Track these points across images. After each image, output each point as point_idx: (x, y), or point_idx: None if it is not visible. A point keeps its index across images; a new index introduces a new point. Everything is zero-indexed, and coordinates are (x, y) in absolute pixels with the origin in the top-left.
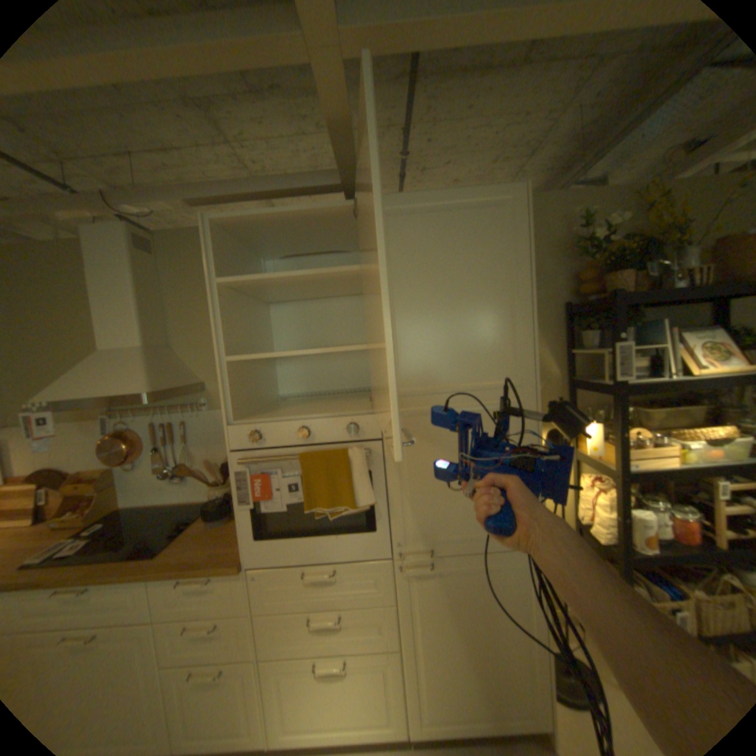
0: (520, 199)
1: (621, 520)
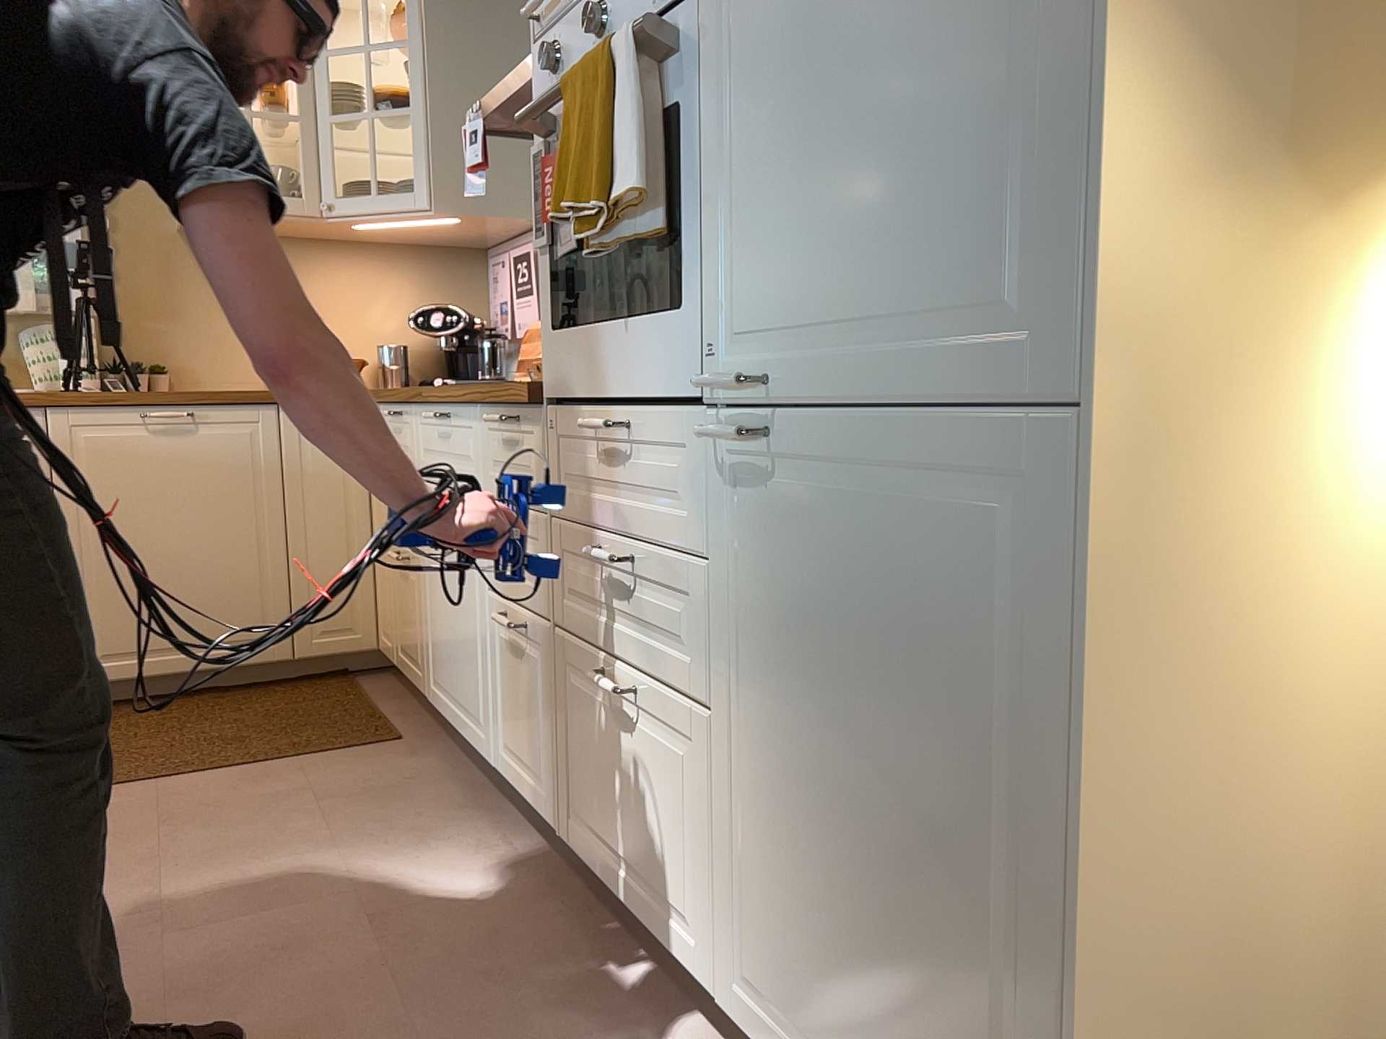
0: None
1: None
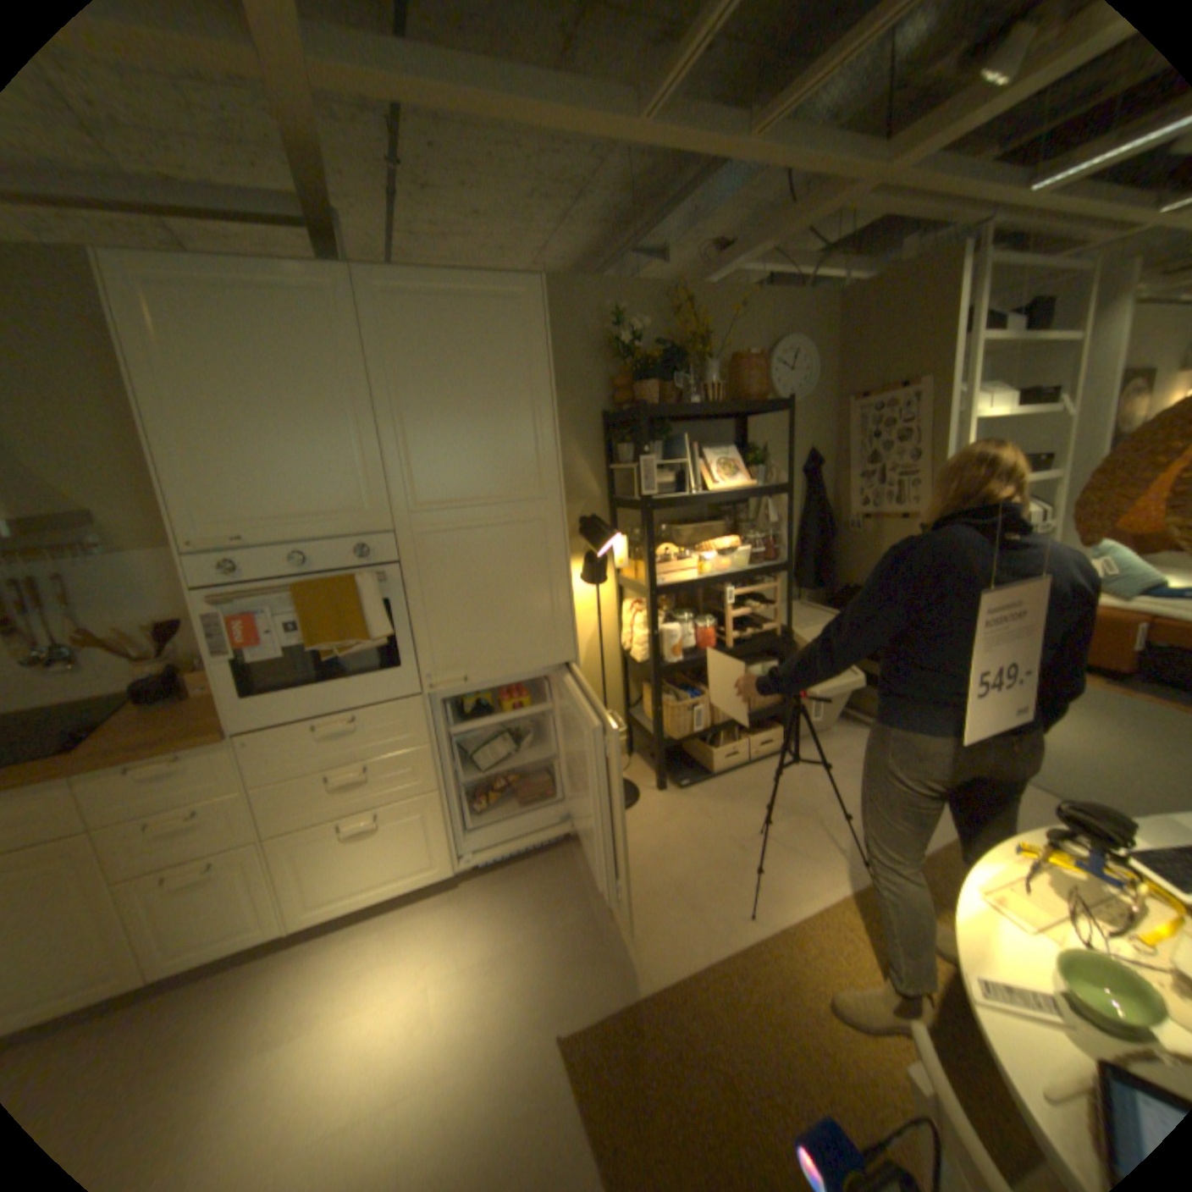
0: (536, 296)
1: (652, 635)
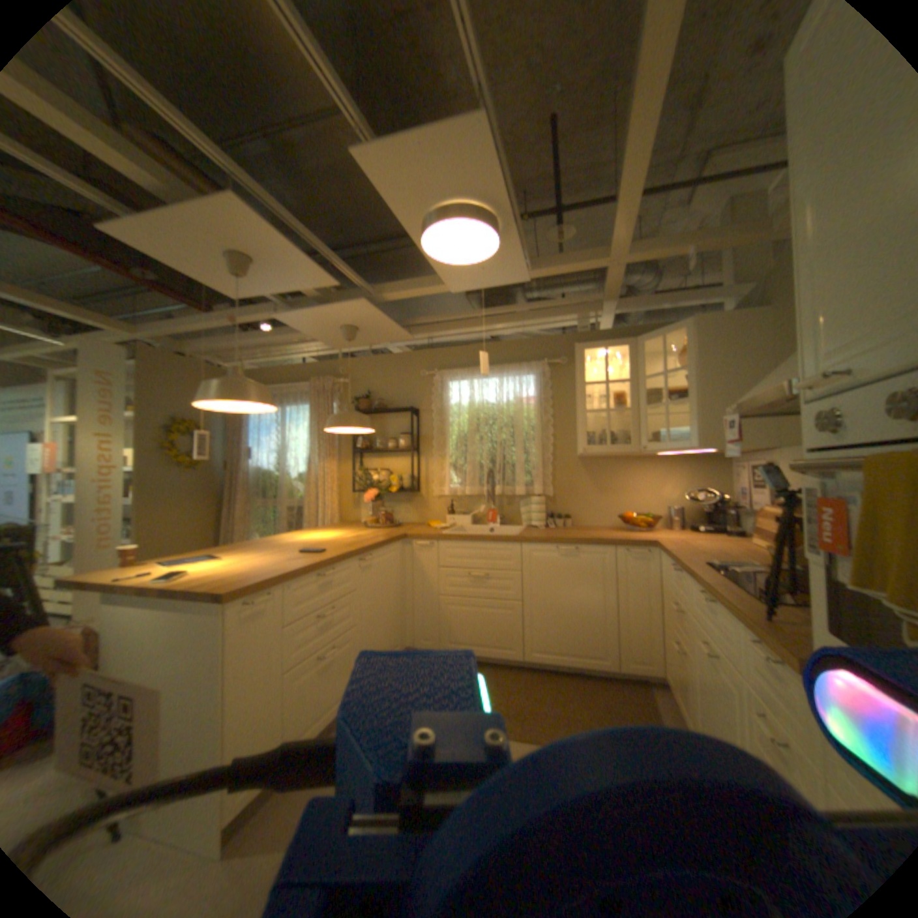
0: None
1: None
